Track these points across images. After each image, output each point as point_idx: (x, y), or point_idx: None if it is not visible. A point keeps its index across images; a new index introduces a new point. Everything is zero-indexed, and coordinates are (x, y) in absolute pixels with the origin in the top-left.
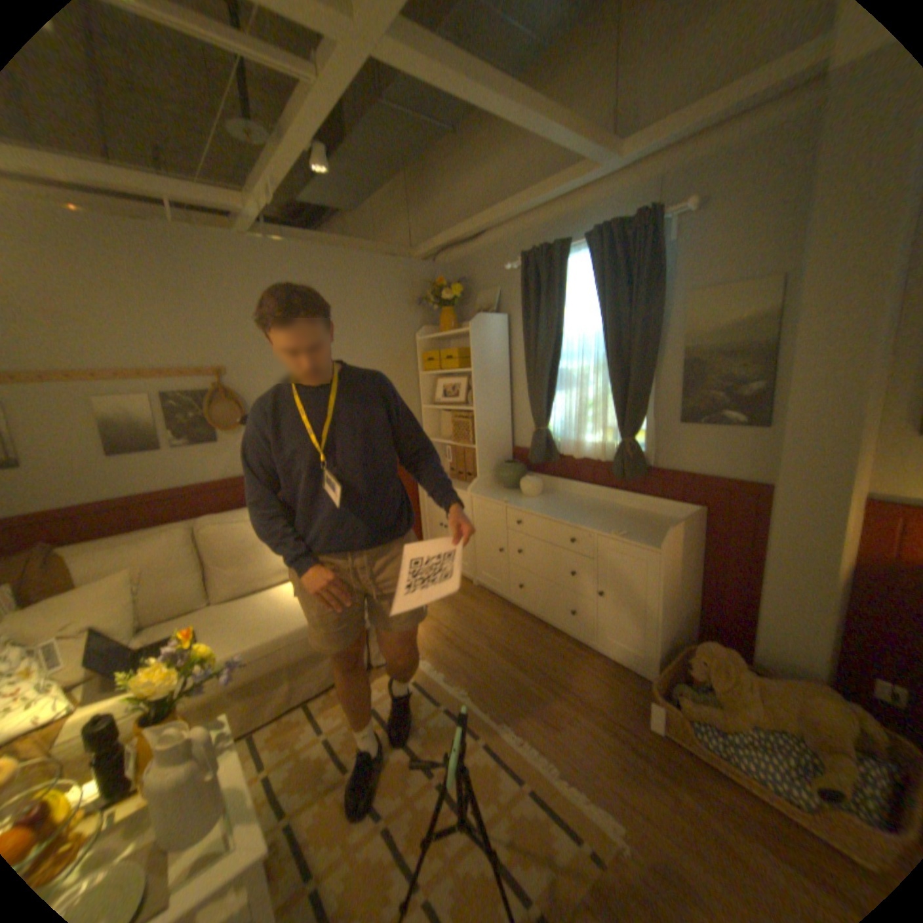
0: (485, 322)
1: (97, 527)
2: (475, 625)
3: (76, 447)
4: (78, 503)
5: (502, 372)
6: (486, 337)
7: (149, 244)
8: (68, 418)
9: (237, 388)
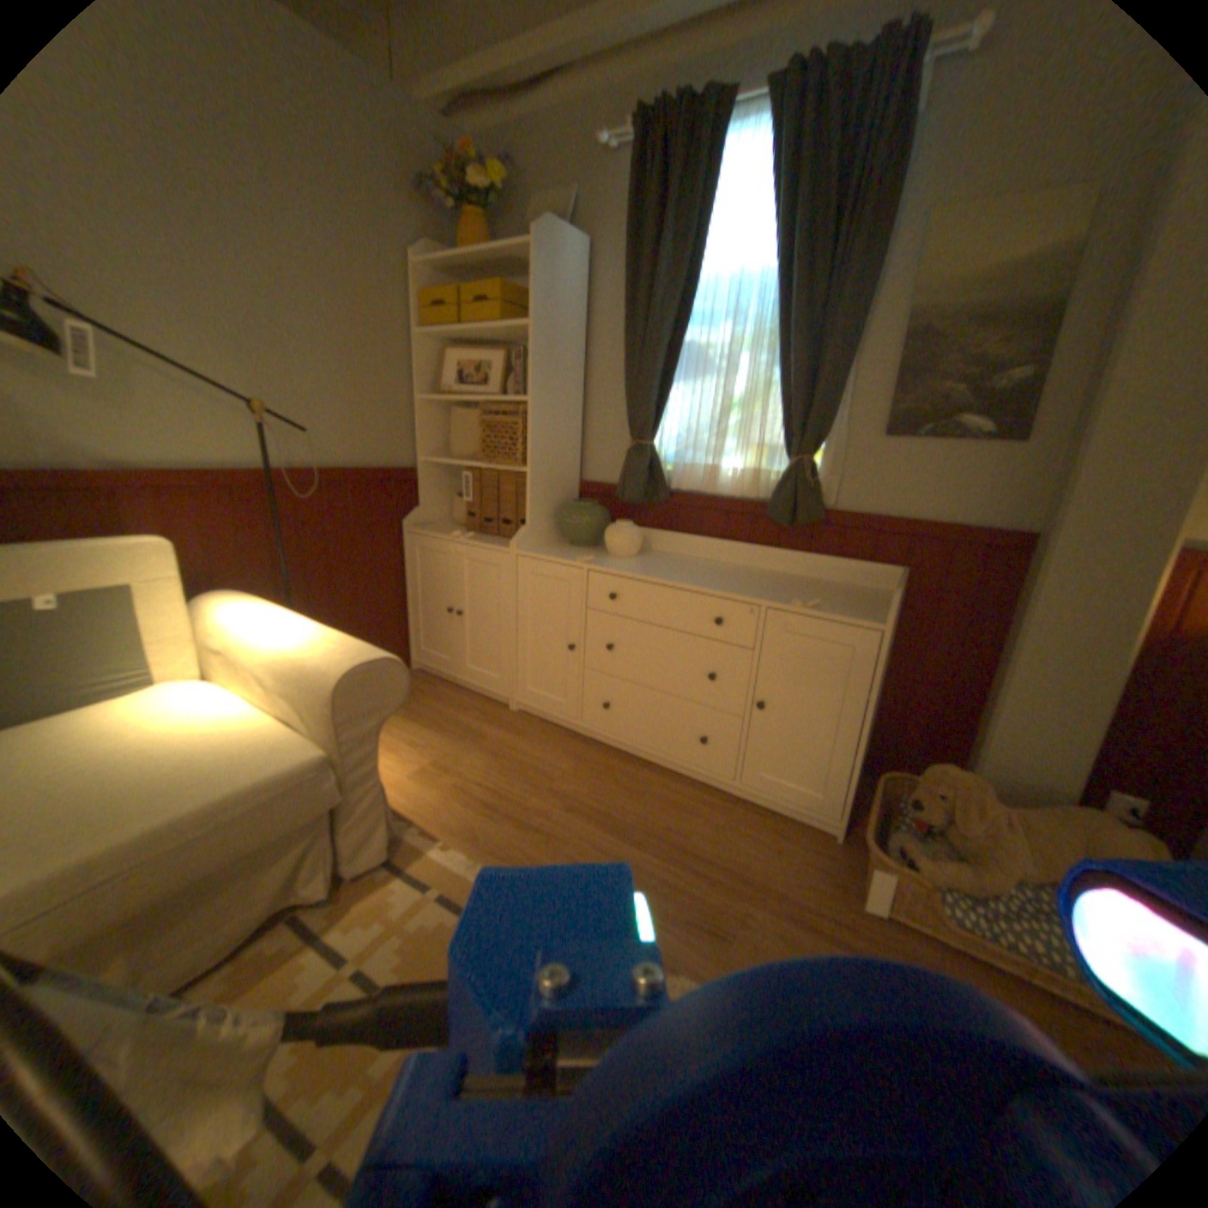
0: (559, 234)
1: None
2: (530, 773)
3: None
4: None
5: (577, 343)
6: (558, 264)
7: None
8: None
9: None
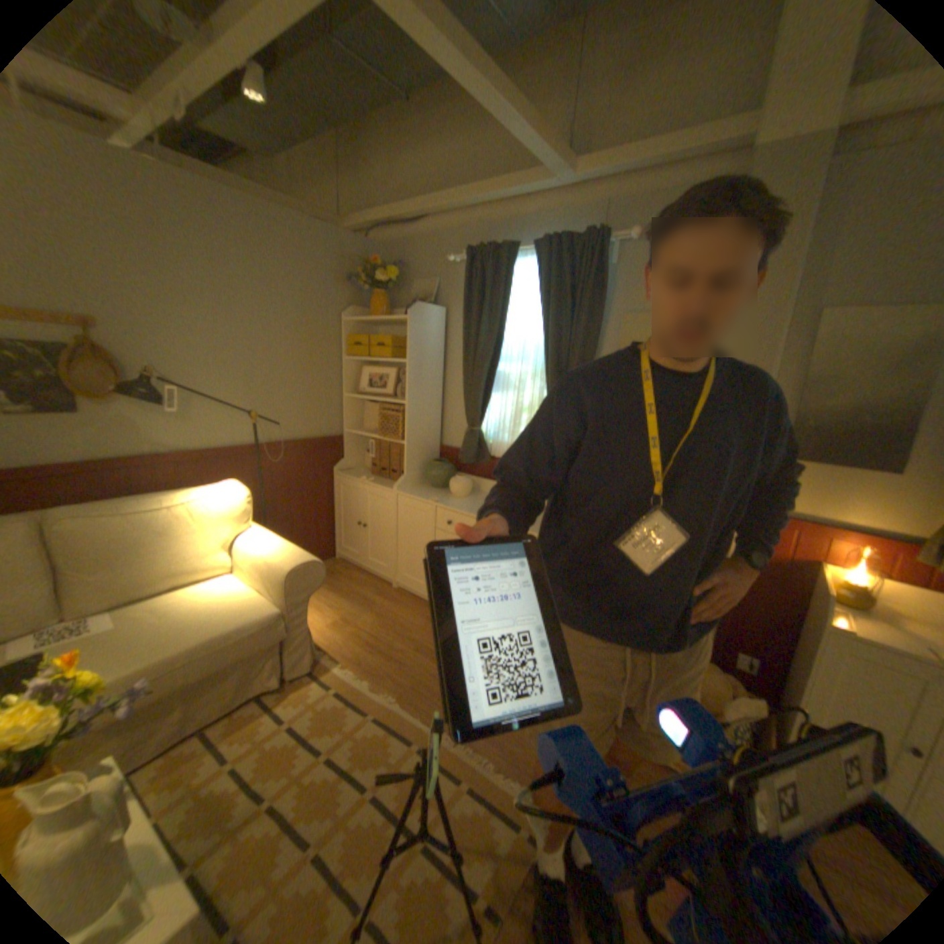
0: (424, 312)
1: None
2: (398, 628)
3: None
4: None
5: (437, 367)
6: (423, 328)
7: None
8: None
9: (110, 346)
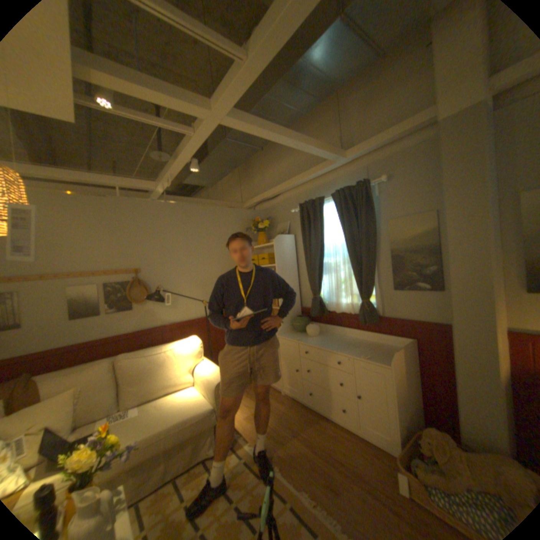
0: (282, 239)
1: (59, 362)
2: (283, 421)
3: (54, 315)
4: (50, 348)
5: (293, 265)
6: (283, 247)
7: (107, 207)
8: (52, 299)
9: (146, 279)
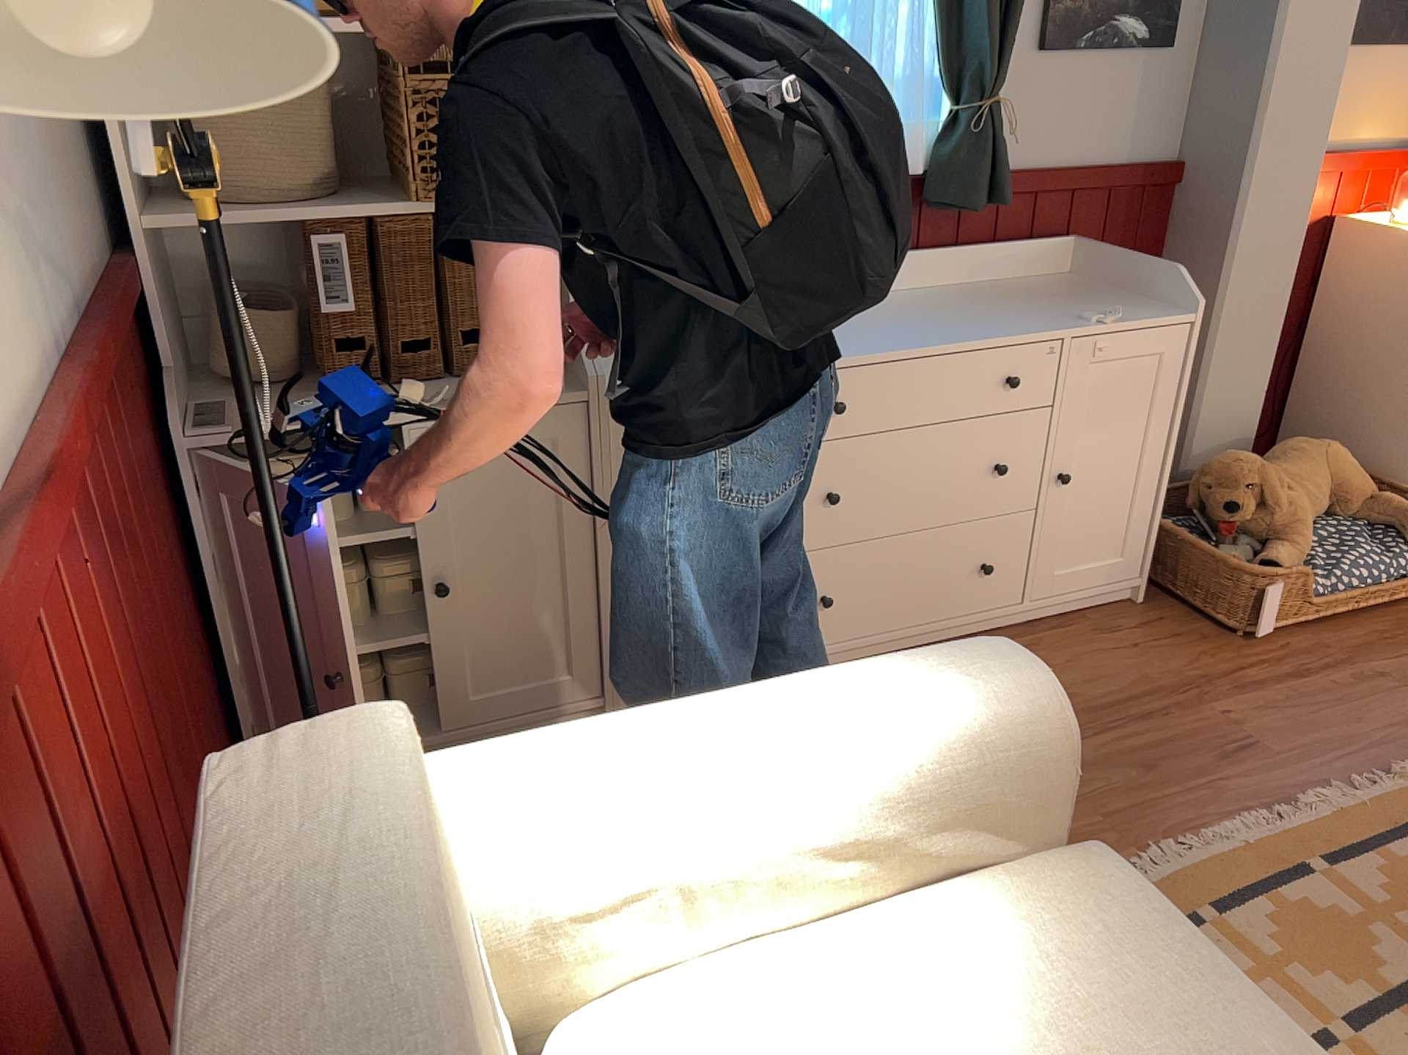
0: None
1: None
2: None
3: None
4: None
5: None
6: None
7: None
8: None
9: None
